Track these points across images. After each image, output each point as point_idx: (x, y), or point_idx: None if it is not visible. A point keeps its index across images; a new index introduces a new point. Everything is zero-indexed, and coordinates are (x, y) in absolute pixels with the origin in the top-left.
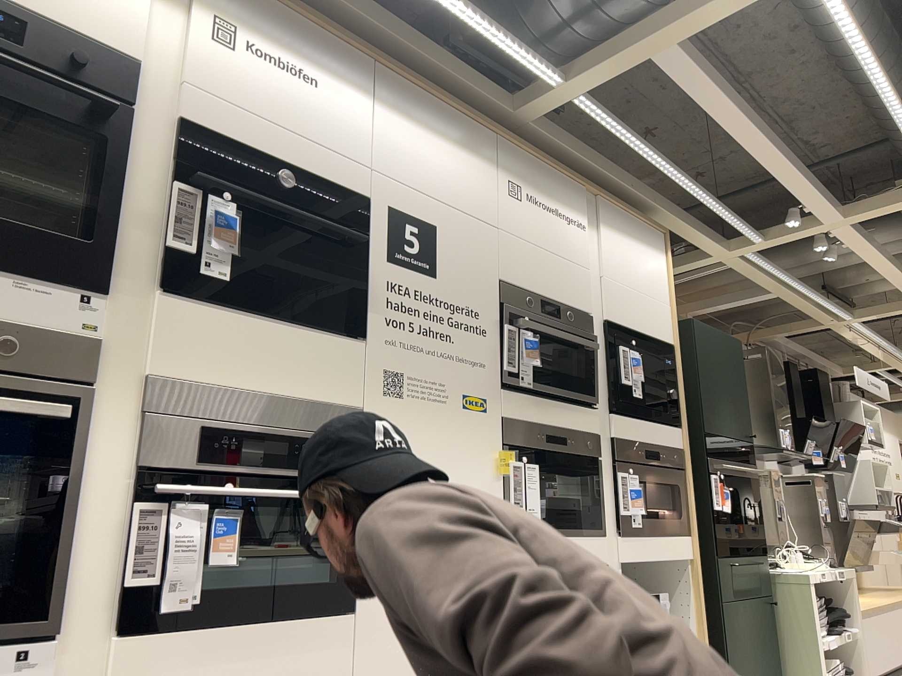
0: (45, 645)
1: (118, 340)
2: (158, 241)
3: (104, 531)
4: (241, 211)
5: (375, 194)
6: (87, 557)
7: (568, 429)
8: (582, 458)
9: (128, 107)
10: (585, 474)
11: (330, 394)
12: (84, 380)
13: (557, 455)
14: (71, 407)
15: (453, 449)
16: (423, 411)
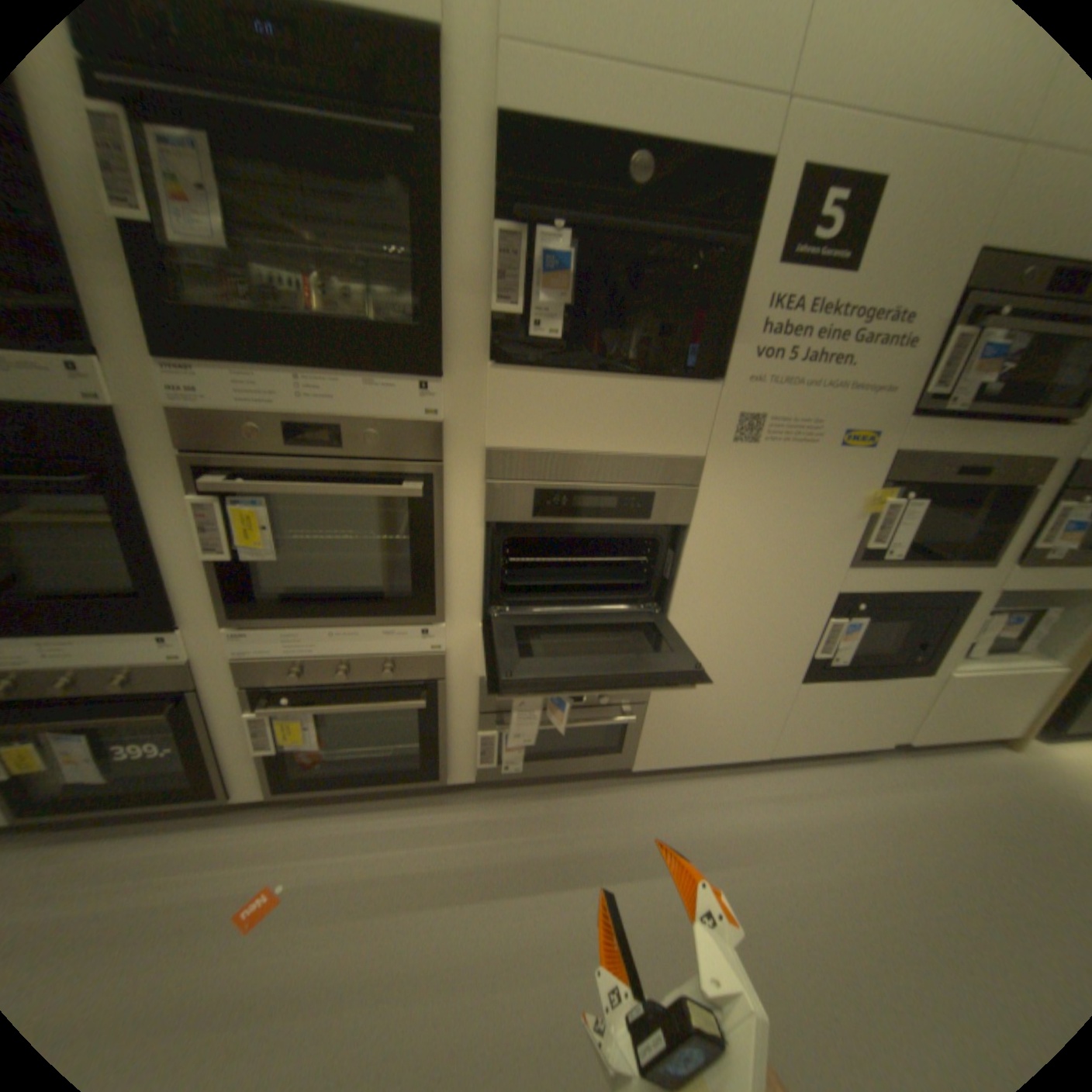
0: (438, 625)
1: (458, 417)
2: (485, 304)
3: (466, 562)
4: (576, 240)
5: (784, 149)
6: (457, 577)
7: (1002, 456)
8: (1007, 486)
9: (432, 118)
10: (1000, 507)
11: (668, 447)
12: (435, 457)
13: (967, 484)
14: (423, 485)
15: (811, 490)
16: (782, 453)
